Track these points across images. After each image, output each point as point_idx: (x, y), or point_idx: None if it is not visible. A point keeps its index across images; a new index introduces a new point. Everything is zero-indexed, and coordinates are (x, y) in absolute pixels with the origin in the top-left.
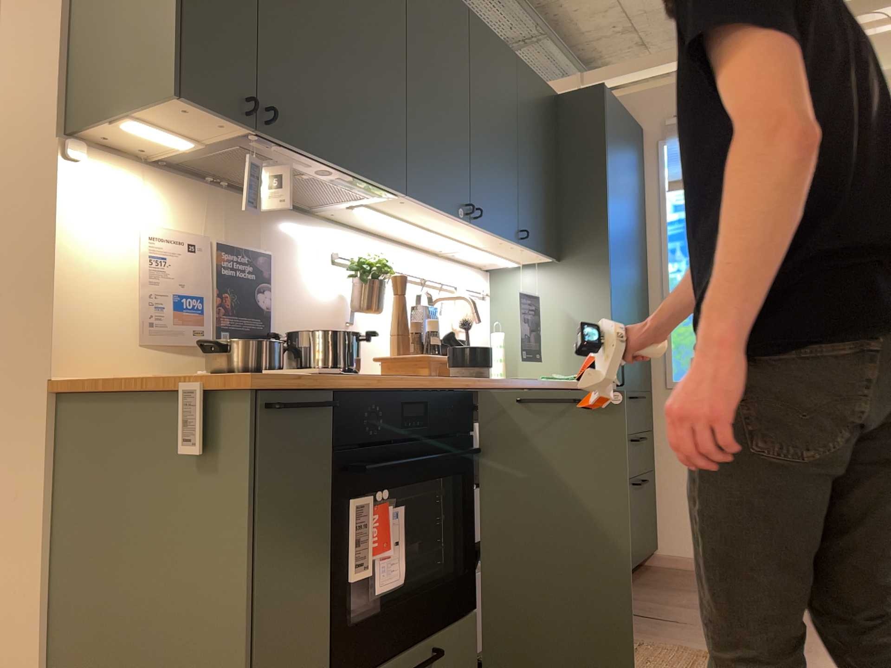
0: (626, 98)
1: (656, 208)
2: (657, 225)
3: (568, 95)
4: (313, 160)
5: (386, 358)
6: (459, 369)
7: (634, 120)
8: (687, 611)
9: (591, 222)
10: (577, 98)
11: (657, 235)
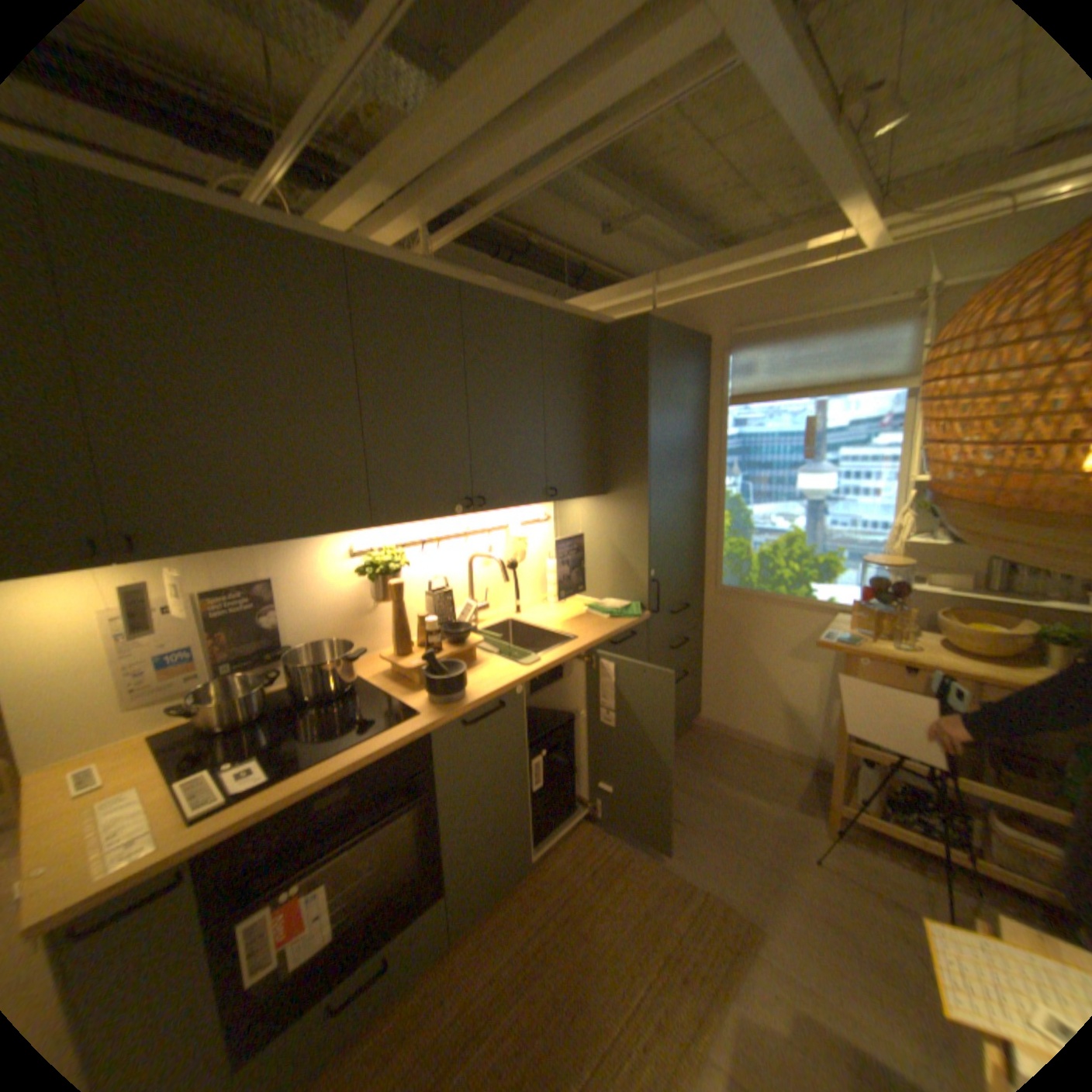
0: (697, 301)
1: (718, 420)
2: (718, 439)
3: (615, 324)
4: (226, 549)
5: (386, 661)
6: (427, 697)
7: (704, 325)
8: (694, 807)
9: (633, 461)
10: (623, 329)
11: (717, 448)
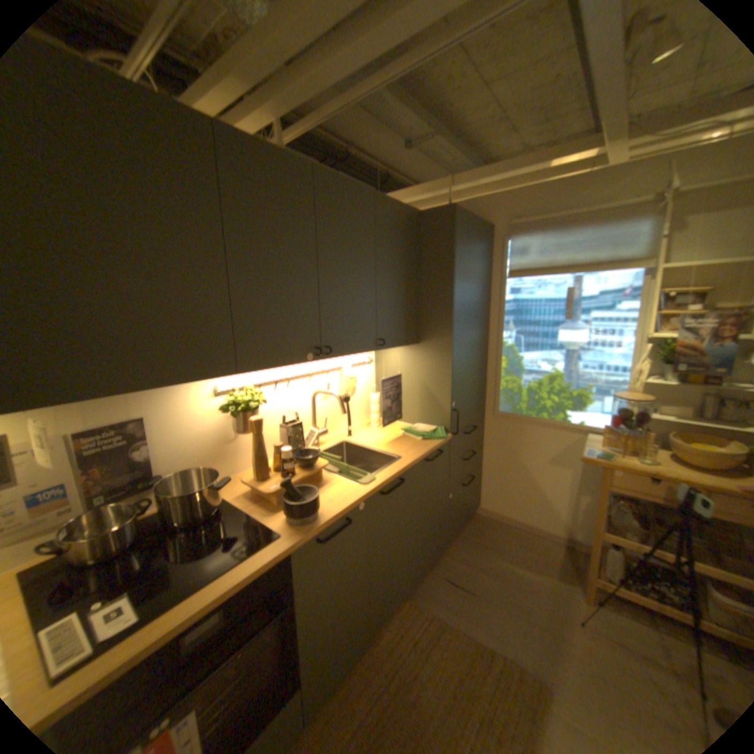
0: (484, 198)
1: (498, 288)
2: (498, 302)
3: (428, 211)
4: (96, 397)
5: (247, 485)
6: (287, 520)
7: (489, 216)
8: (484, 581)
9: (441, 318)
10: (435, 214)
11: (497, 309)
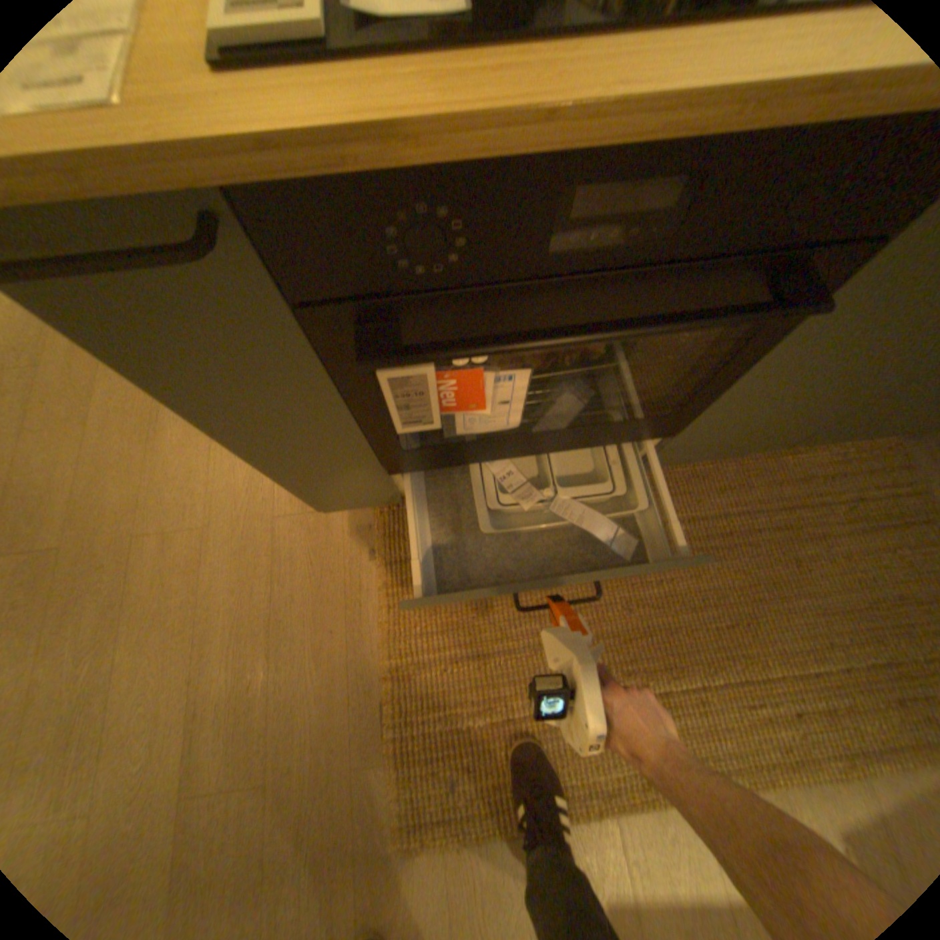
0: None
1: None
2: None
3: None
4: None
5: None
6: None
7: None
8: None
9: None
10: None
11: None
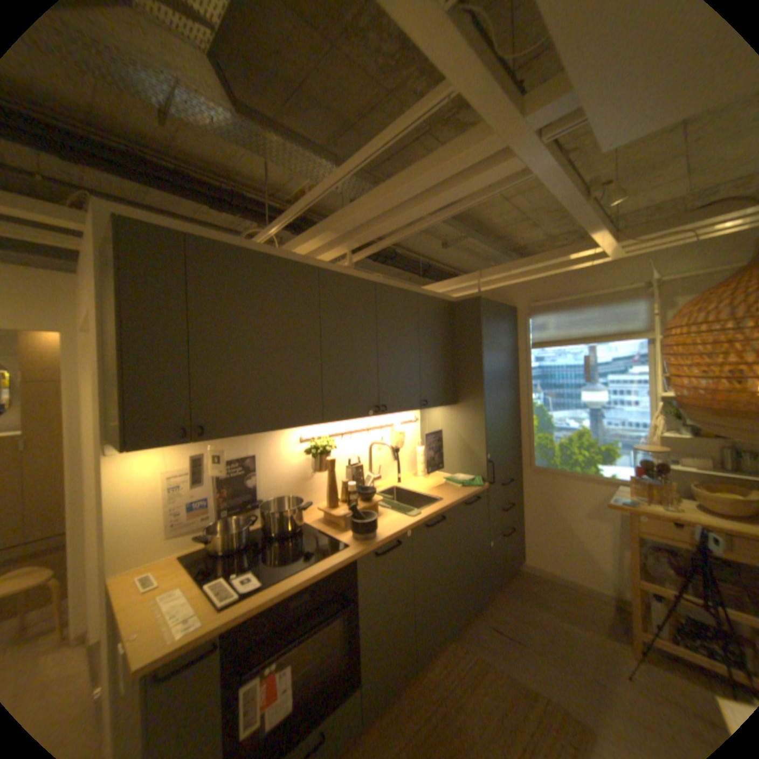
0: (506, 287)
1: (525, 357)
2: (525, 369)
3: (459, 302)
4: (246, 434)
5: (322, 511)
6: (353, 535)
7: (511, 301)
8: (529, 631)
9: (473, 383)
10: (464, 304)
11: (525, 375)
